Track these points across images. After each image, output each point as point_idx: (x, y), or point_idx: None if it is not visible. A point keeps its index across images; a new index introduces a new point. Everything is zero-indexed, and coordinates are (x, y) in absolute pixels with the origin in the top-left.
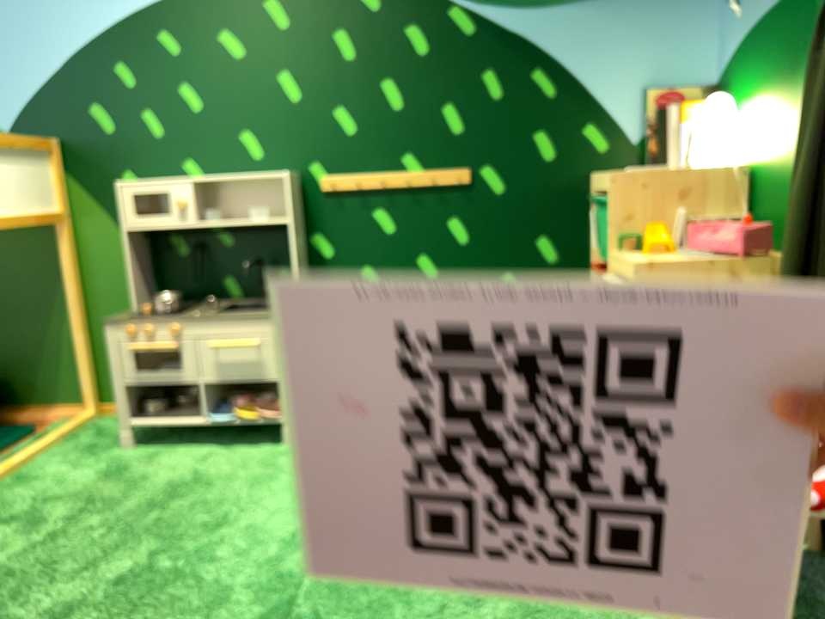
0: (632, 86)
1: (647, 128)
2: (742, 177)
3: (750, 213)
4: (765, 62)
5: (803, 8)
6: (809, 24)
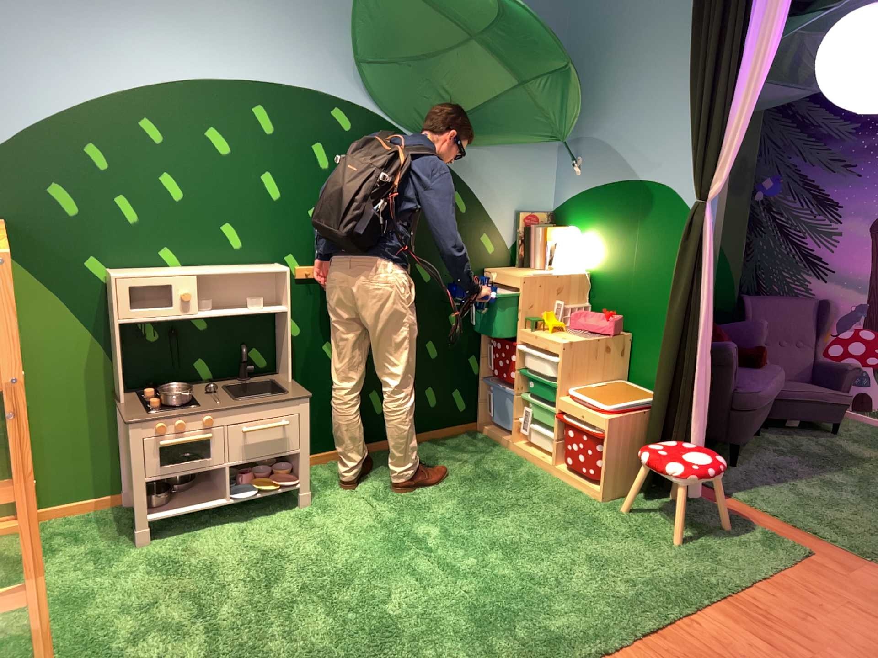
0: (508, 211)
1: (514, 239)
2: (586, 283)
3: (587, 303)
4: (598, 216)
5: (632, 198)
6: (637, 209)
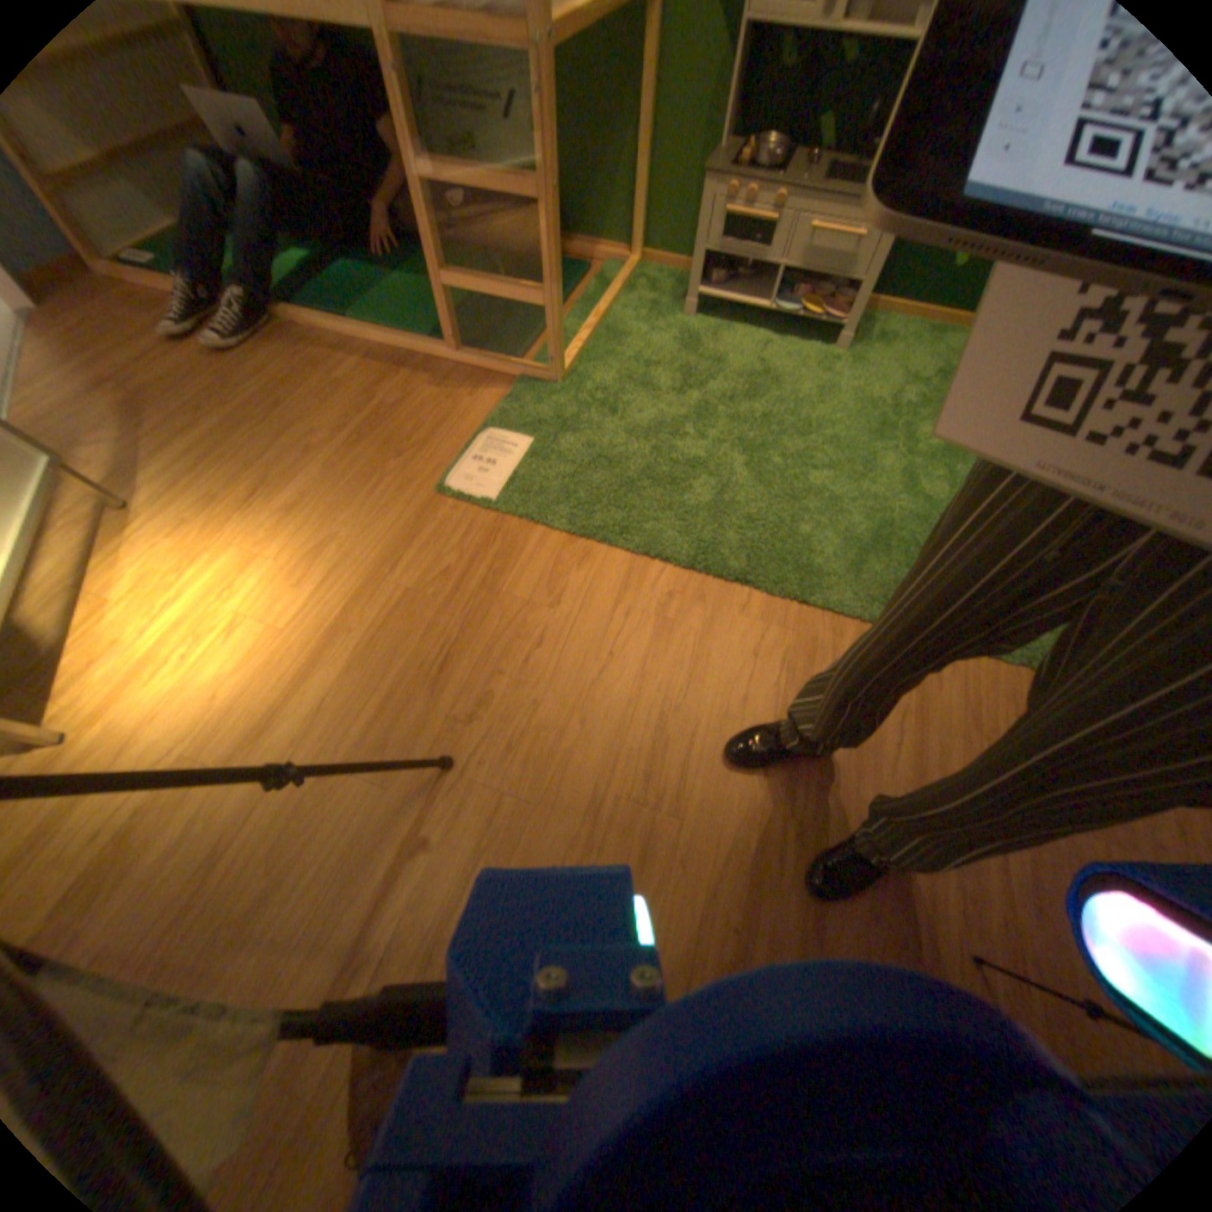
0: None
1: None
2: None
3: None
4: None
5: None
6: None
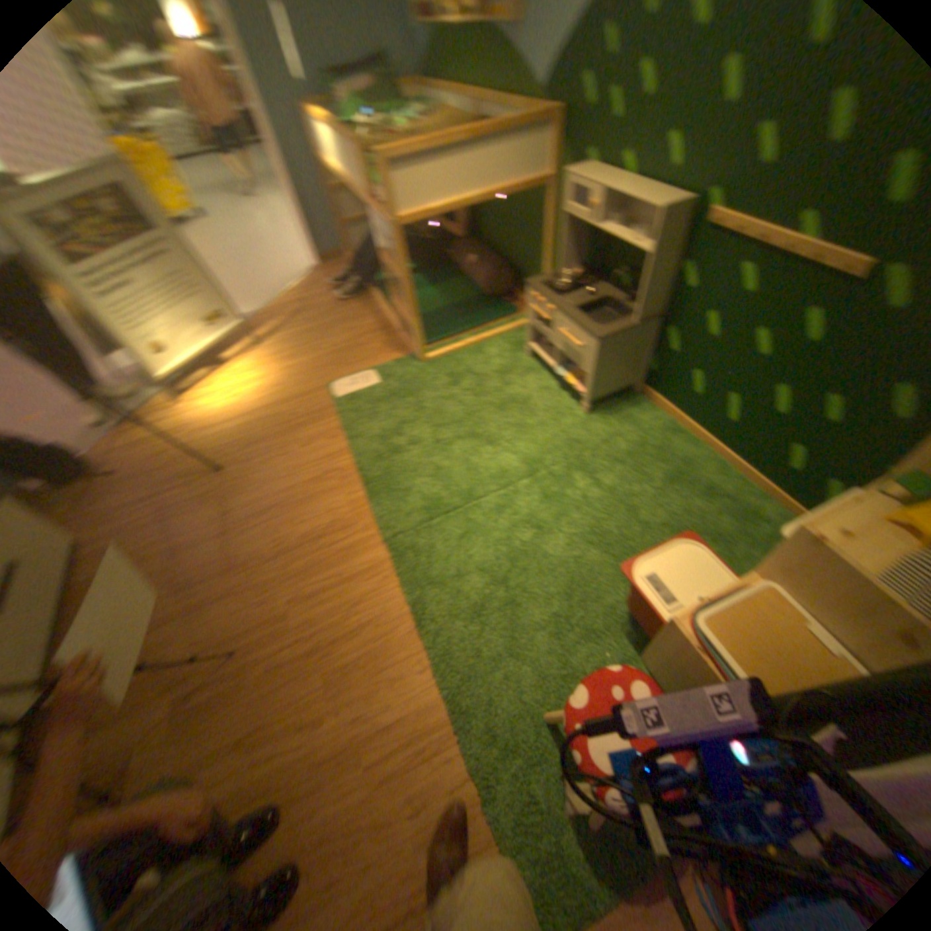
0: None
1: None
2: None
3: None
4: None
5: None
6: None
